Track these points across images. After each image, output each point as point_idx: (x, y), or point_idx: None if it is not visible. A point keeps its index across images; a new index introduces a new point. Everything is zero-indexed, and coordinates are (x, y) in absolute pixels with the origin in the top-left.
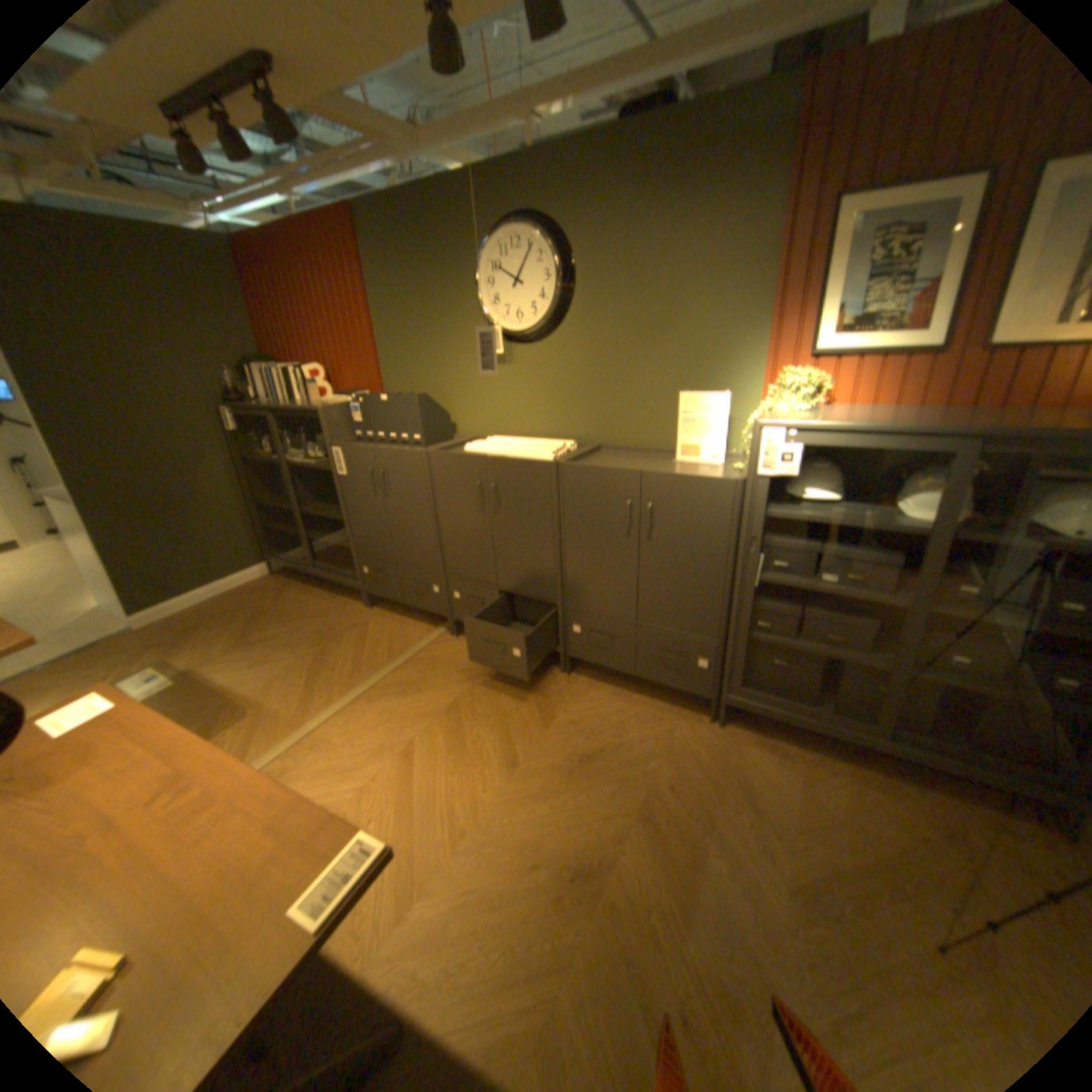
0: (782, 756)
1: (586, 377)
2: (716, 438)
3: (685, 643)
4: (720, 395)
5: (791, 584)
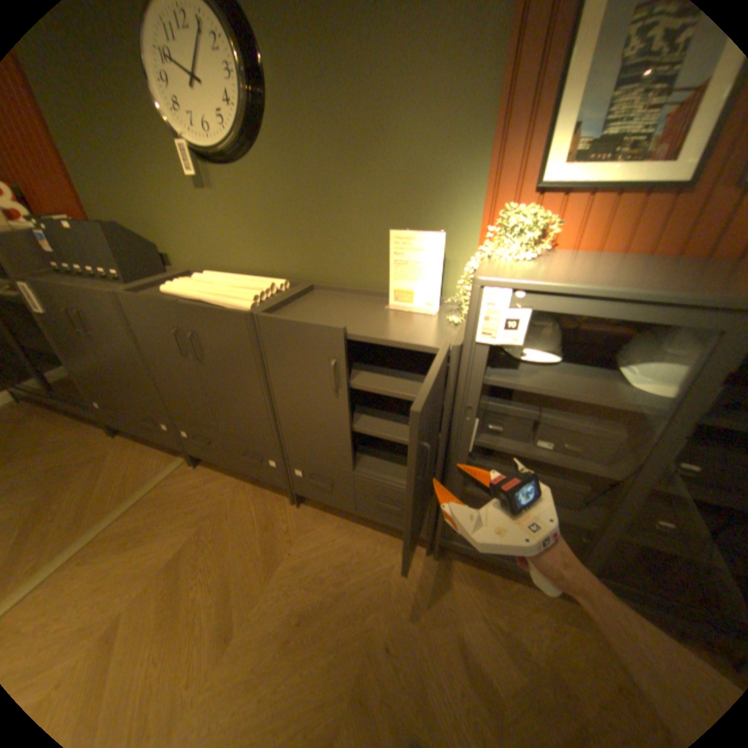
0: (488, 589)
1: (291, 206)
2: (429, 283)
3: (400, 494)
4: (433, 234)
5: (505, 449)
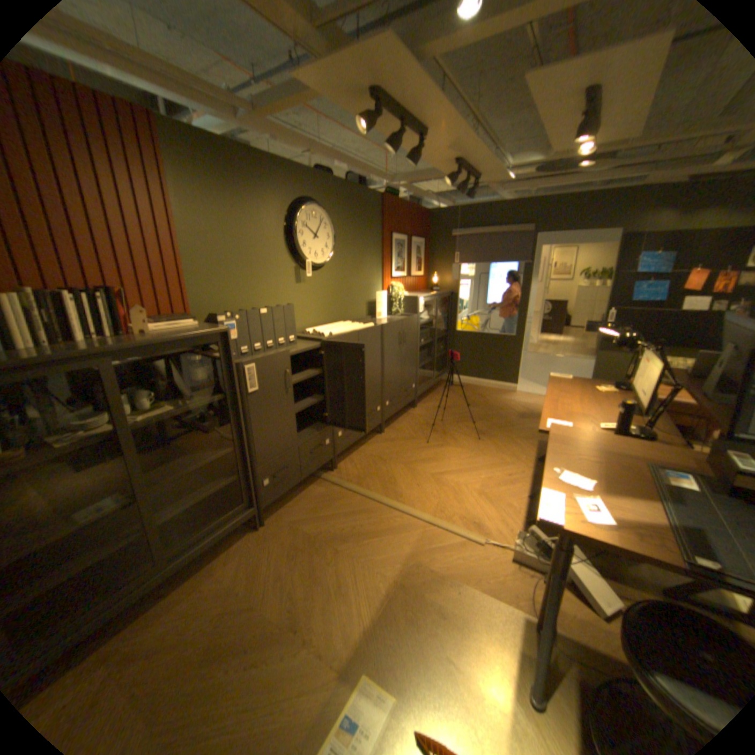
0: (427, 402)
1: (338, 288)
2: (385, 308)
3: (410, 381)
4: (385, 292)
5: (421, 345)
